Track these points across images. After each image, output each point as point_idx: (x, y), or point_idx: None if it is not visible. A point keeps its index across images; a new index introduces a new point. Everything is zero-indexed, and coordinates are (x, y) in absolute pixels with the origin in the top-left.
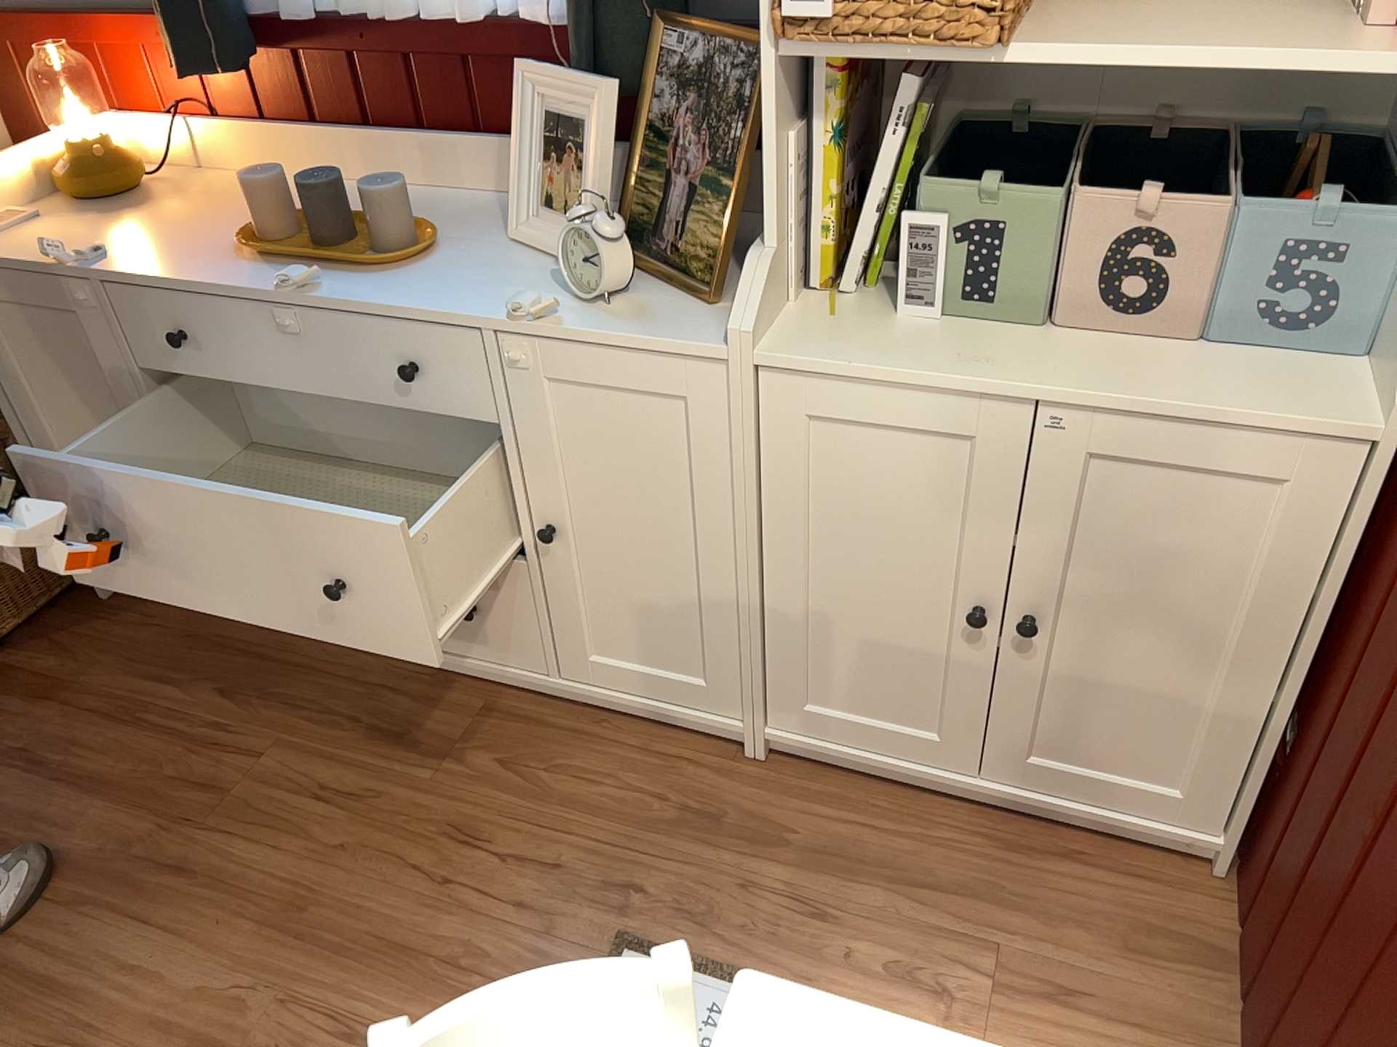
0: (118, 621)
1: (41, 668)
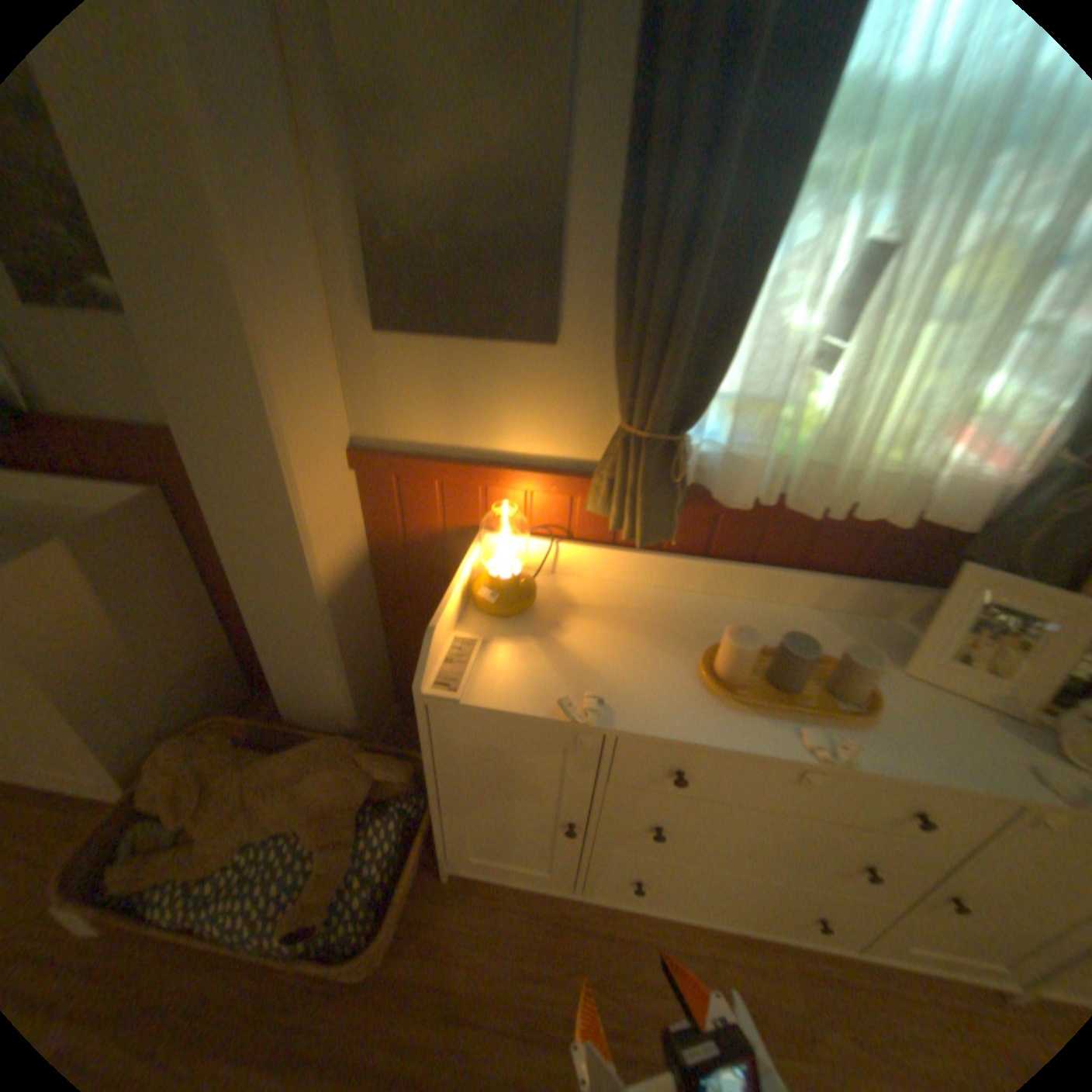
0: (458, 912)
1: (420, 985)
